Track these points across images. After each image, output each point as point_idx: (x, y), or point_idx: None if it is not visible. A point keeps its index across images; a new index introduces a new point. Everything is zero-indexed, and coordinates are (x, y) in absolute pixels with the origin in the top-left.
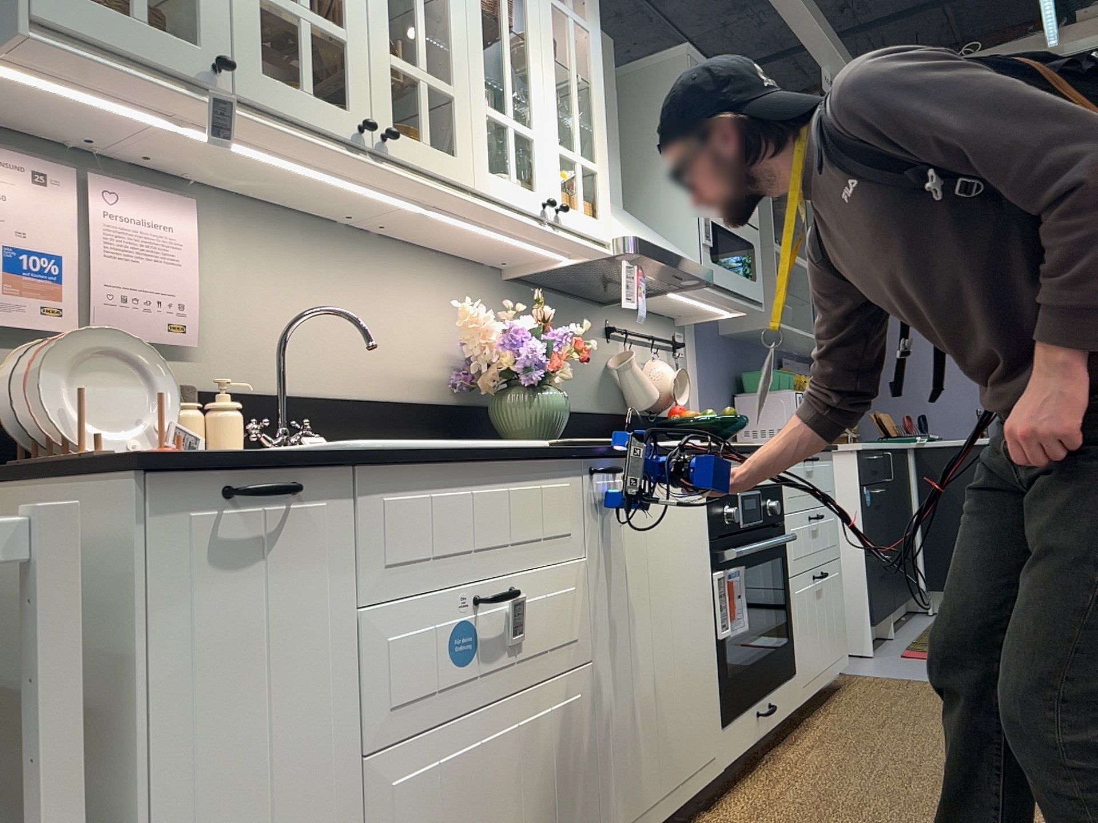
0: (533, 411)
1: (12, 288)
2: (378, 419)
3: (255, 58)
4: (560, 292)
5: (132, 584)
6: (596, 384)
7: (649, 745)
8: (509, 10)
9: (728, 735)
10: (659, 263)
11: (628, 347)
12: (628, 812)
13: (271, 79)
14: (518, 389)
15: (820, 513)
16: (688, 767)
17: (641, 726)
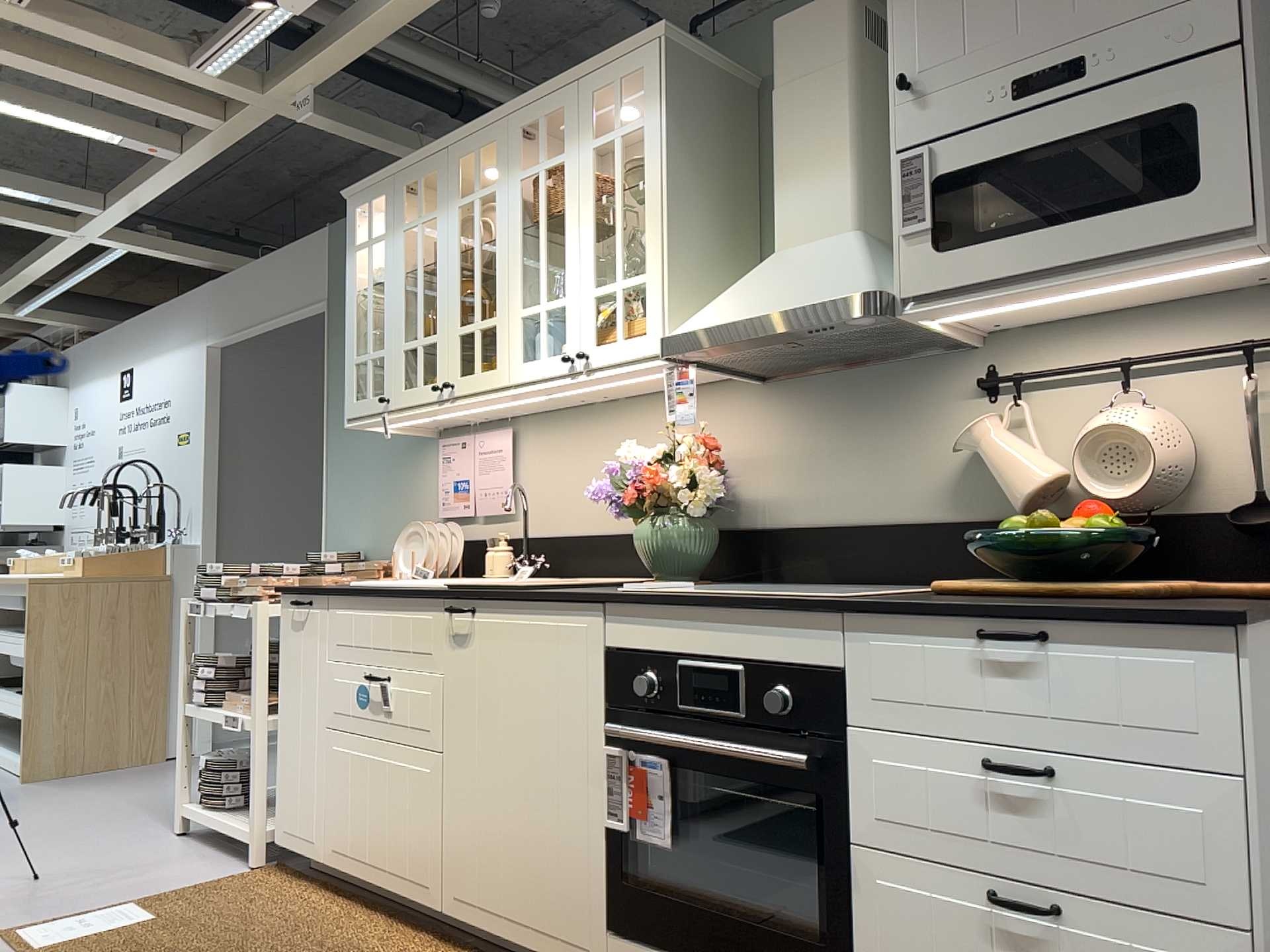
0: (637, 544)
1: (454, 499)
2: (613, 549)
3: (400, 384)
4: (852, 367)
5: (281, 630)
6: (939, 478)
7: (492, 858)
8: (569, 190)
9: (619, 948)
10: (714, 347)
11: (1025, 401)
12: (465, 891)
13: (406, 390)
14: (640, 521)
15: (1057, 766)
16: (540, 920)
17: (483, 834)
